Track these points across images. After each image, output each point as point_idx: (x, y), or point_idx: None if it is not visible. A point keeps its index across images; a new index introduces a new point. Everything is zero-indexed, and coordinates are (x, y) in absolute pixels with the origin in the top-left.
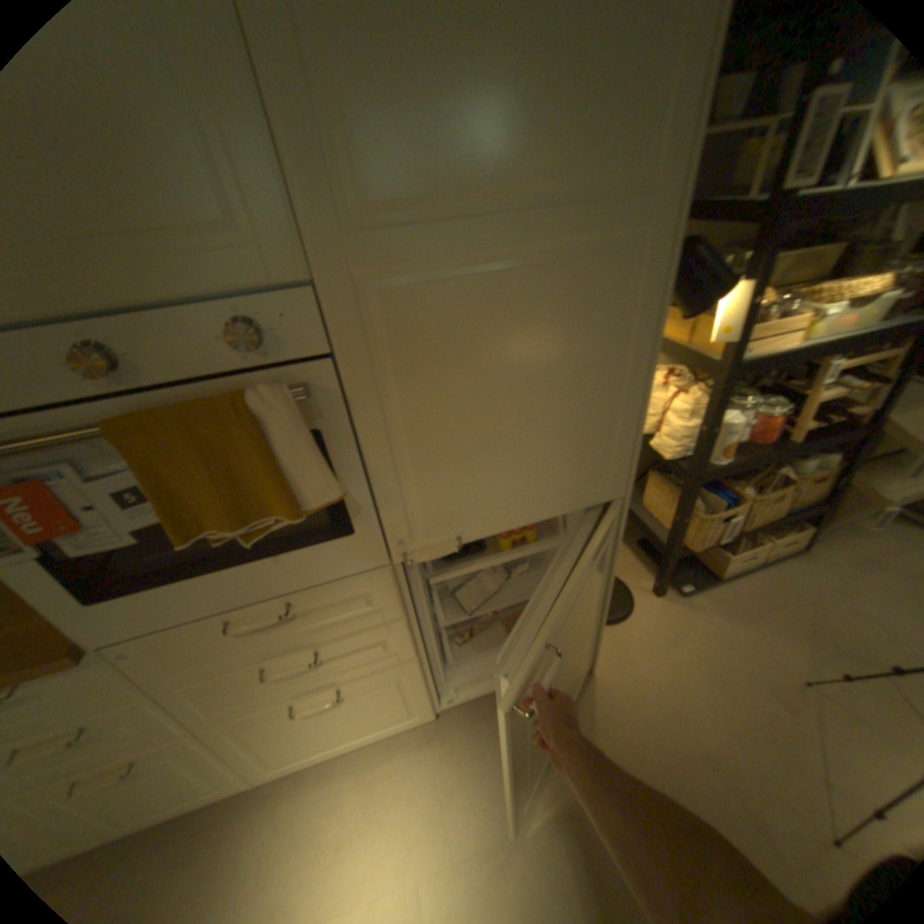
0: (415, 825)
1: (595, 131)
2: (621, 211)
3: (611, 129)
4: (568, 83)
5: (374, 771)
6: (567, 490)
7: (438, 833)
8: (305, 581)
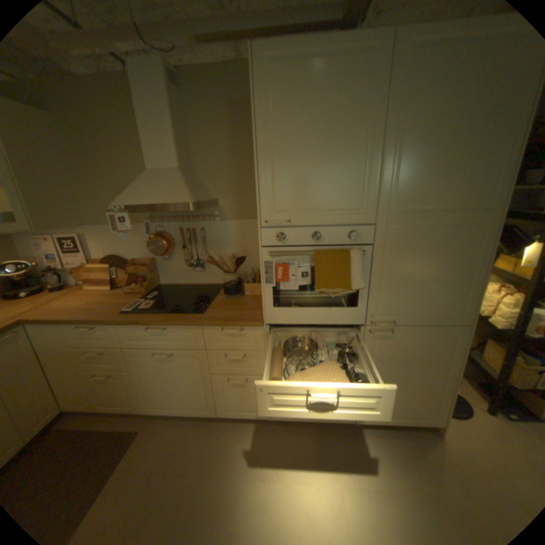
0: (341, 466)
1: (470, 193)
2: (478, 214)
3: (475, 193)
4: (462, 182)
5: (321, 438)
6: (444, 314)
7: (353, 474)
8: (334, 321)
